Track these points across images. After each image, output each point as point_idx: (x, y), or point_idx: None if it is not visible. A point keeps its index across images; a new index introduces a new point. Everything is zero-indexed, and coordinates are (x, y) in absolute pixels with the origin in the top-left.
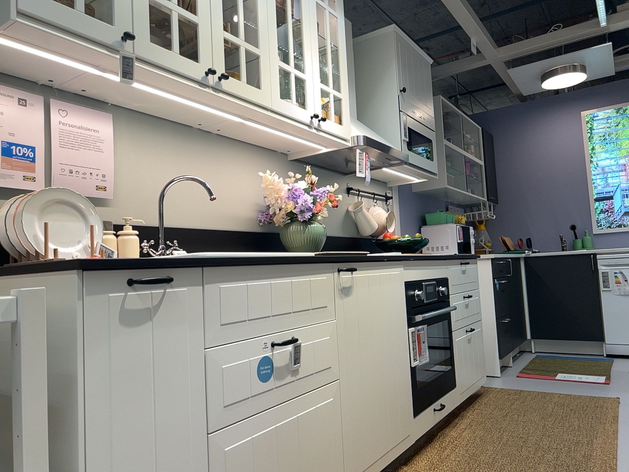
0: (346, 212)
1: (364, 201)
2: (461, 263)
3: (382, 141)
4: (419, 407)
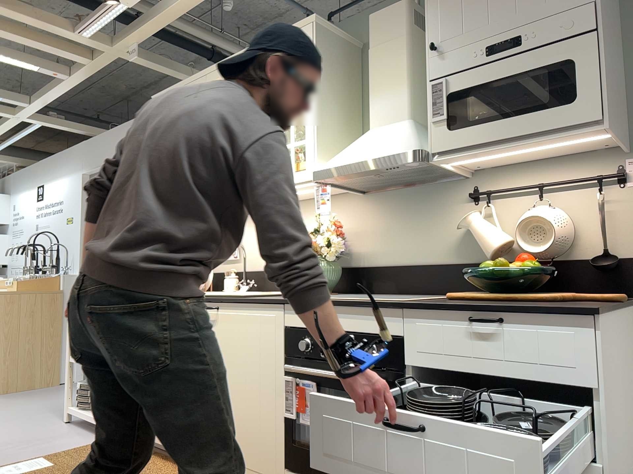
0: (464, 230)
1: (518, 202)
2: (471, 317)
3: (369, 153)
4: (296, 467)
